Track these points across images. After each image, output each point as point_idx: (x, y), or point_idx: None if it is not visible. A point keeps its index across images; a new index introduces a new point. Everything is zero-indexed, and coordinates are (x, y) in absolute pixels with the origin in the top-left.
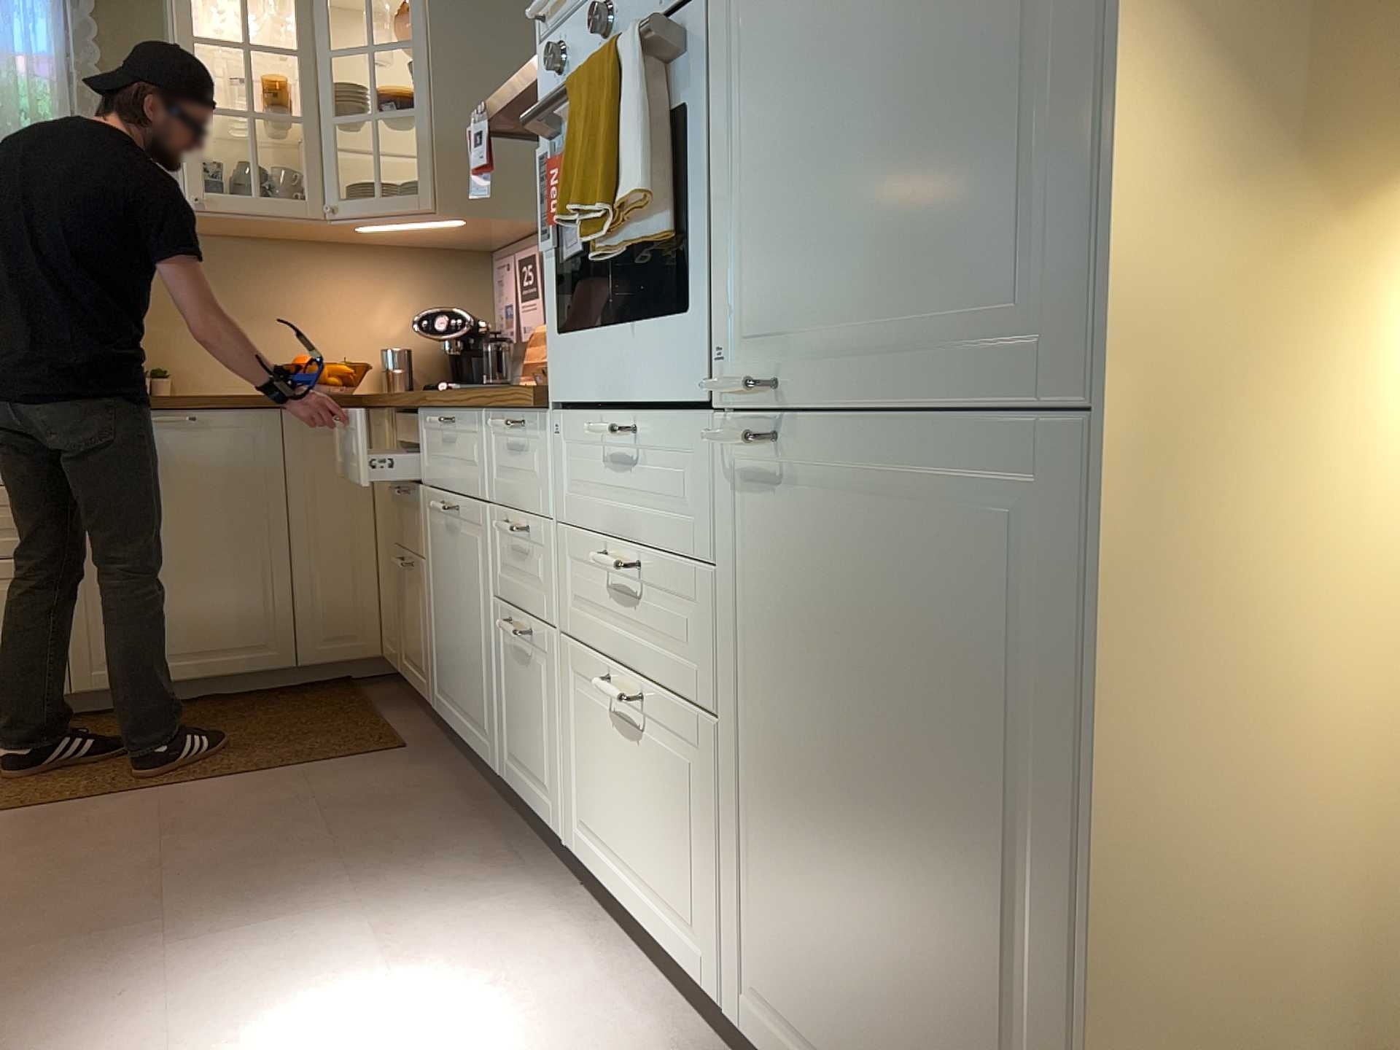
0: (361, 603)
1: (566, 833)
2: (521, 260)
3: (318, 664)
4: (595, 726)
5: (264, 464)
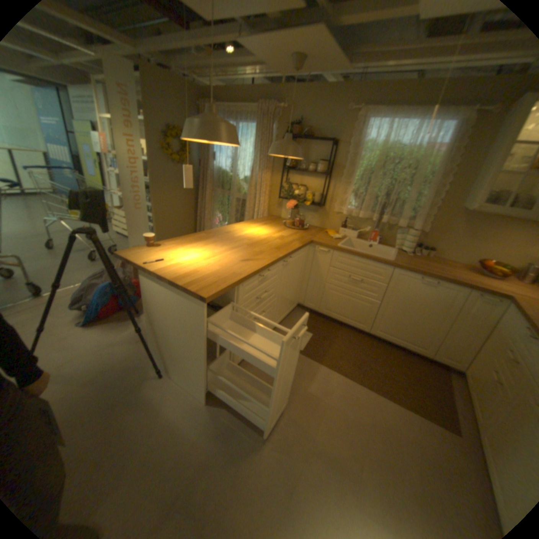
0: (467, 356)
1: None
2: None
3: (441, 363)
4: None
5: (456, 304)
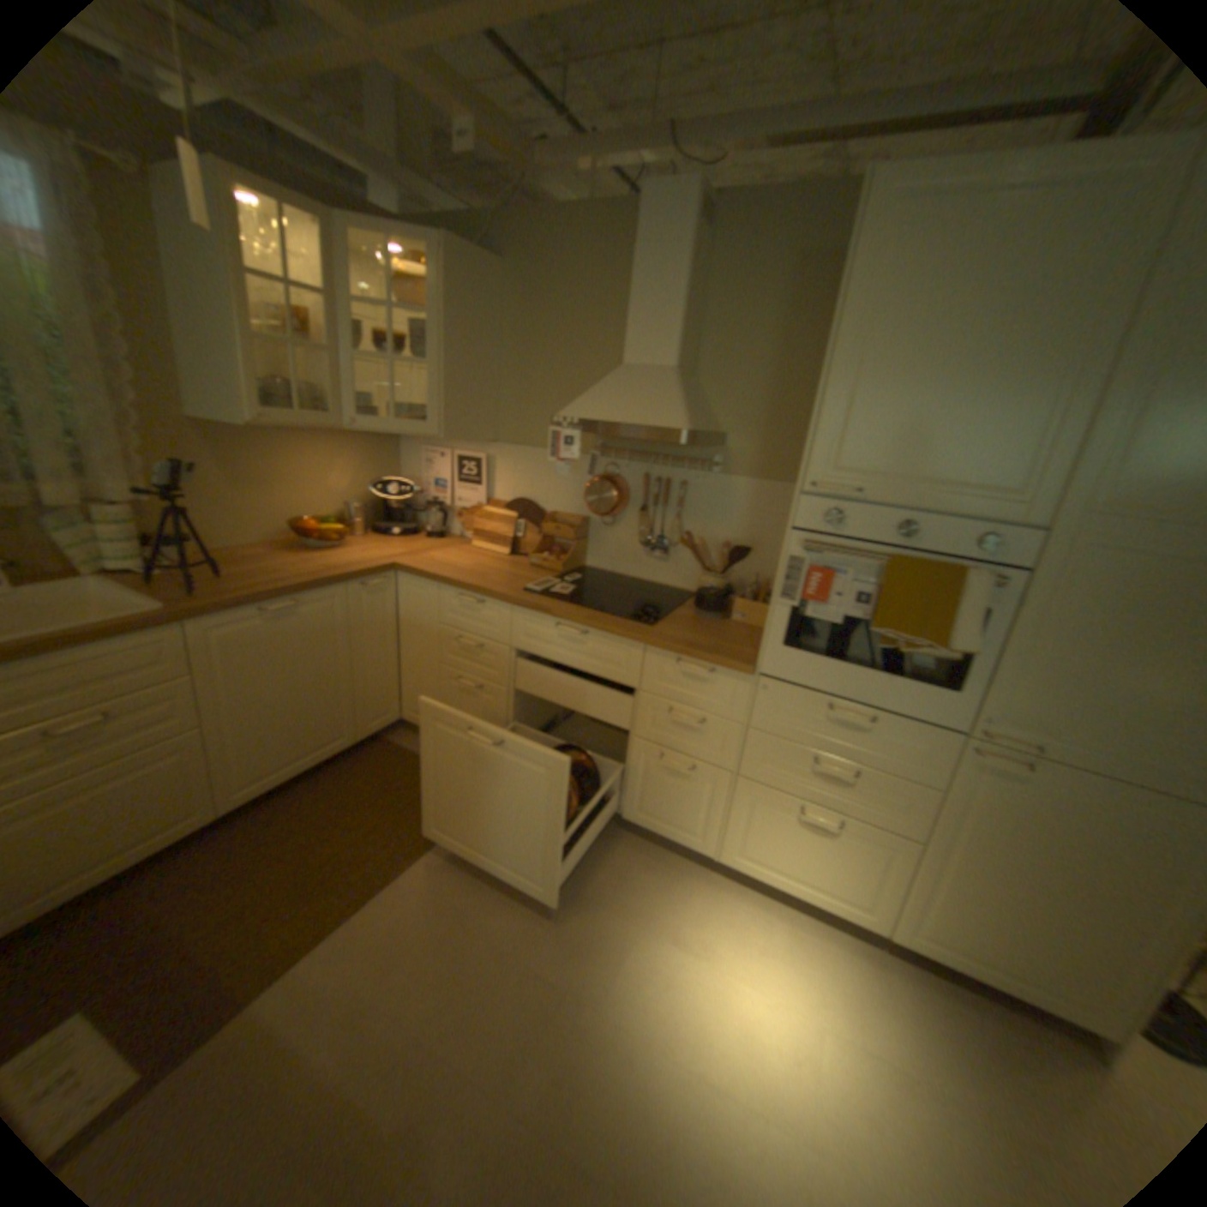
0: (389, 693)
1: (714, 854)
2: (460, 459)
3: (366, 737)
4: (772, 820)
5: (336, 623)
